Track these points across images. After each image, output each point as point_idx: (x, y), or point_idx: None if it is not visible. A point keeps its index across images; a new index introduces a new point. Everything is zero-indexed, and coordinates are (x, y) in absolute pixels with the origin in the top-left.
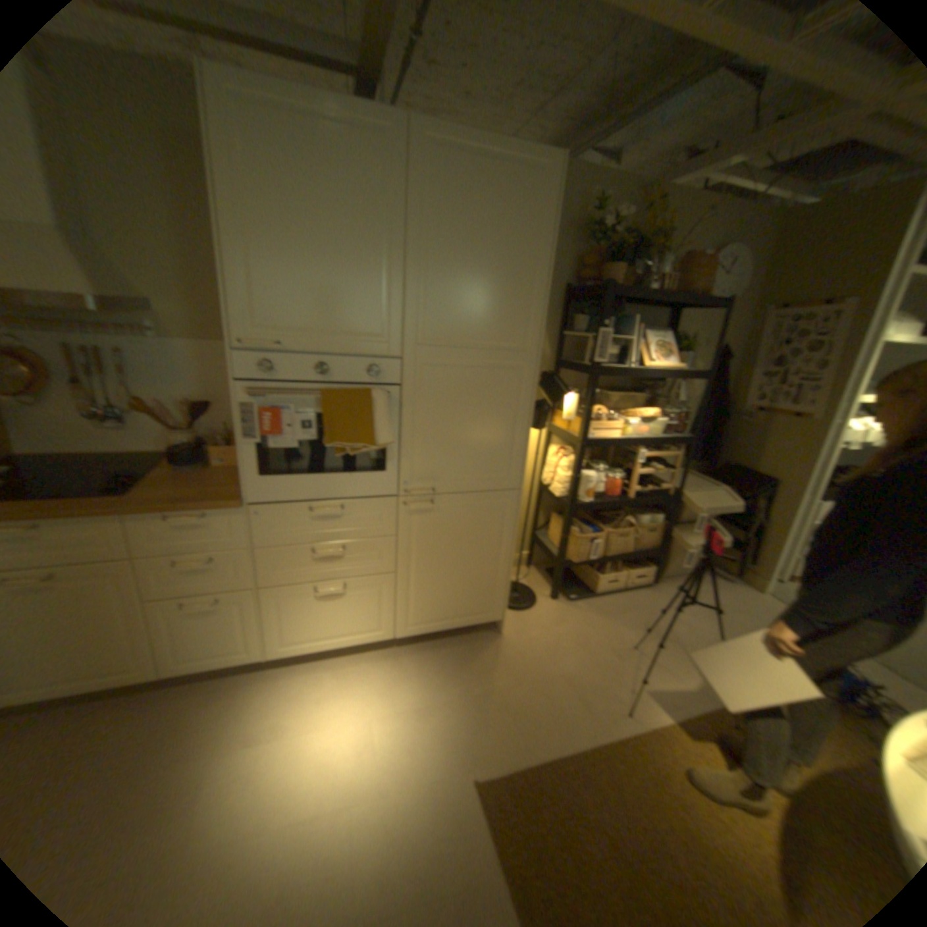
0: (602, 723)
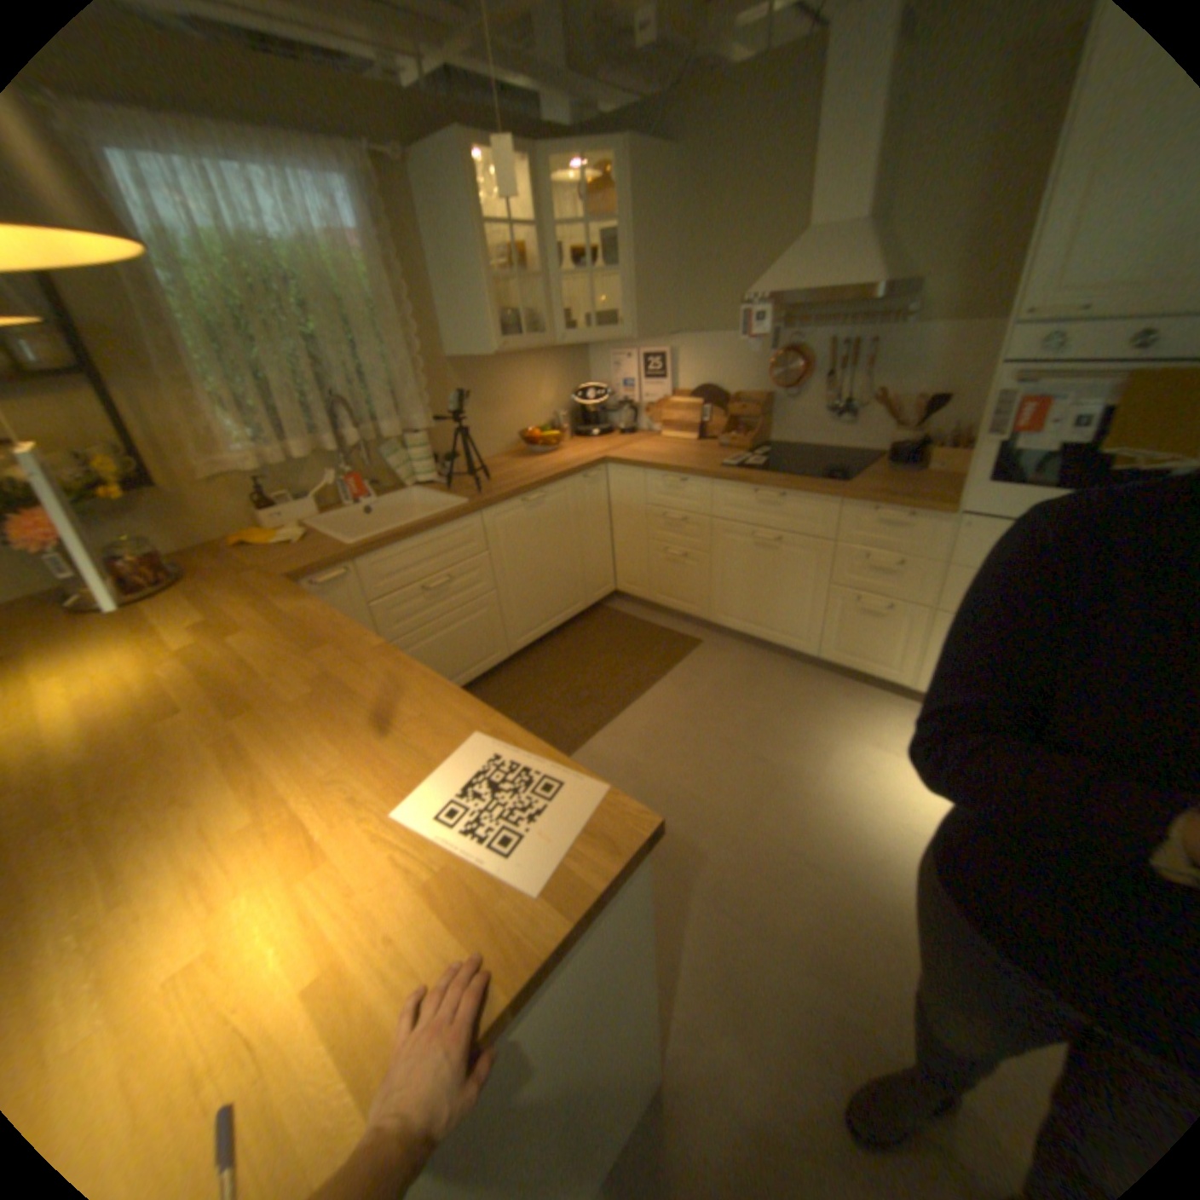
0: None
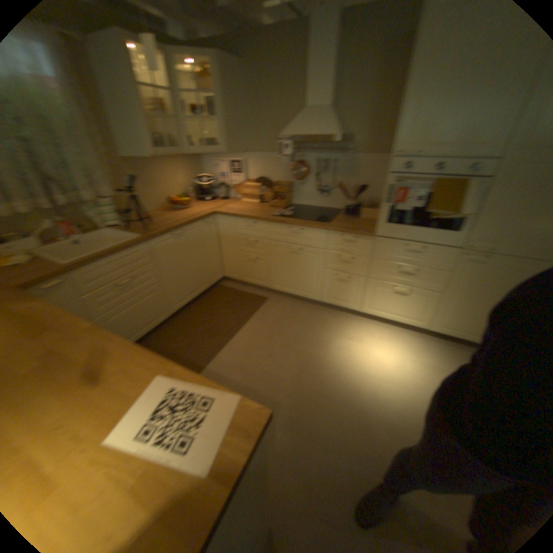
0: None
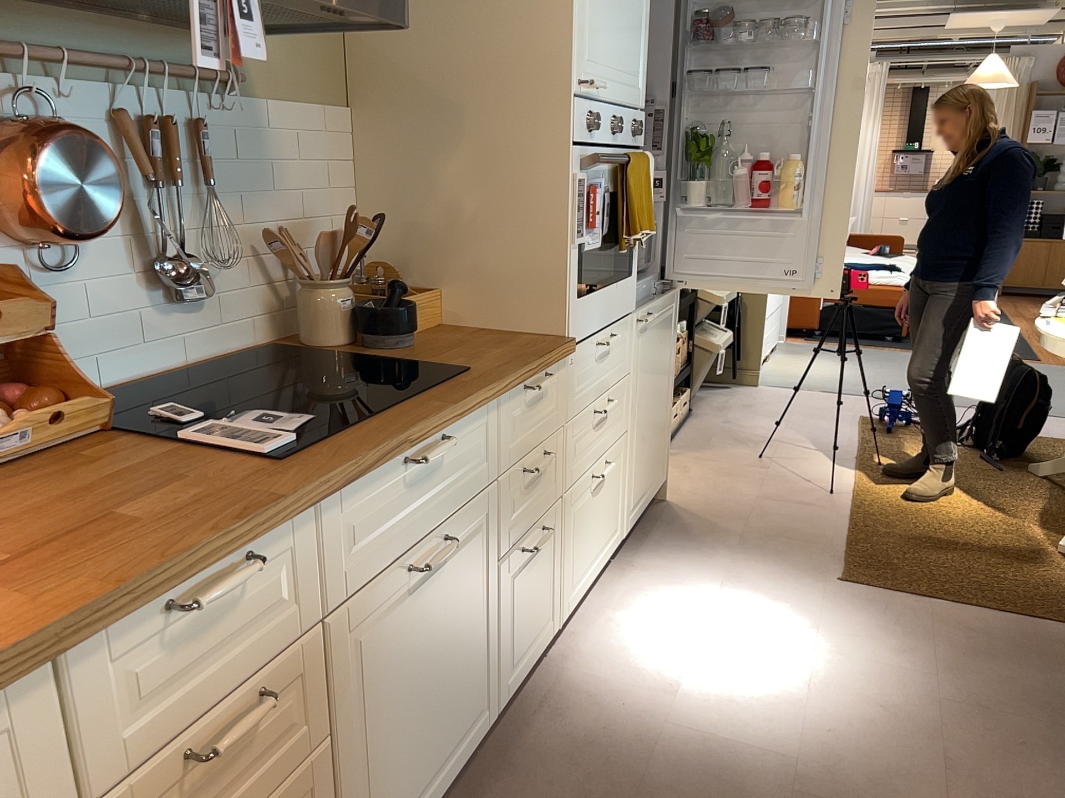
0: (823, 505)
